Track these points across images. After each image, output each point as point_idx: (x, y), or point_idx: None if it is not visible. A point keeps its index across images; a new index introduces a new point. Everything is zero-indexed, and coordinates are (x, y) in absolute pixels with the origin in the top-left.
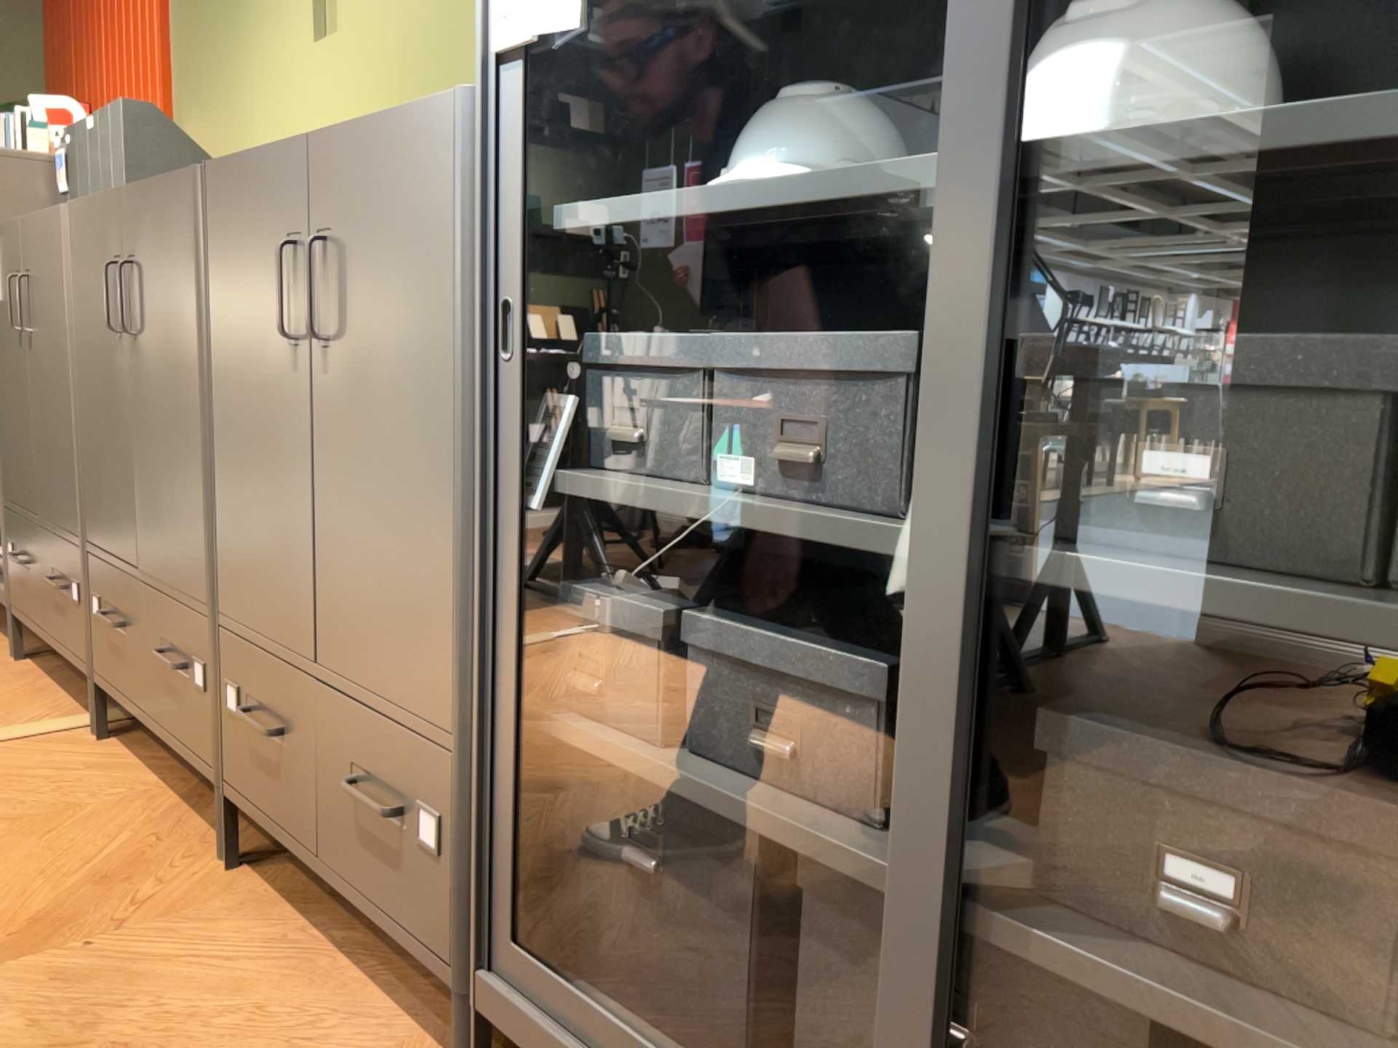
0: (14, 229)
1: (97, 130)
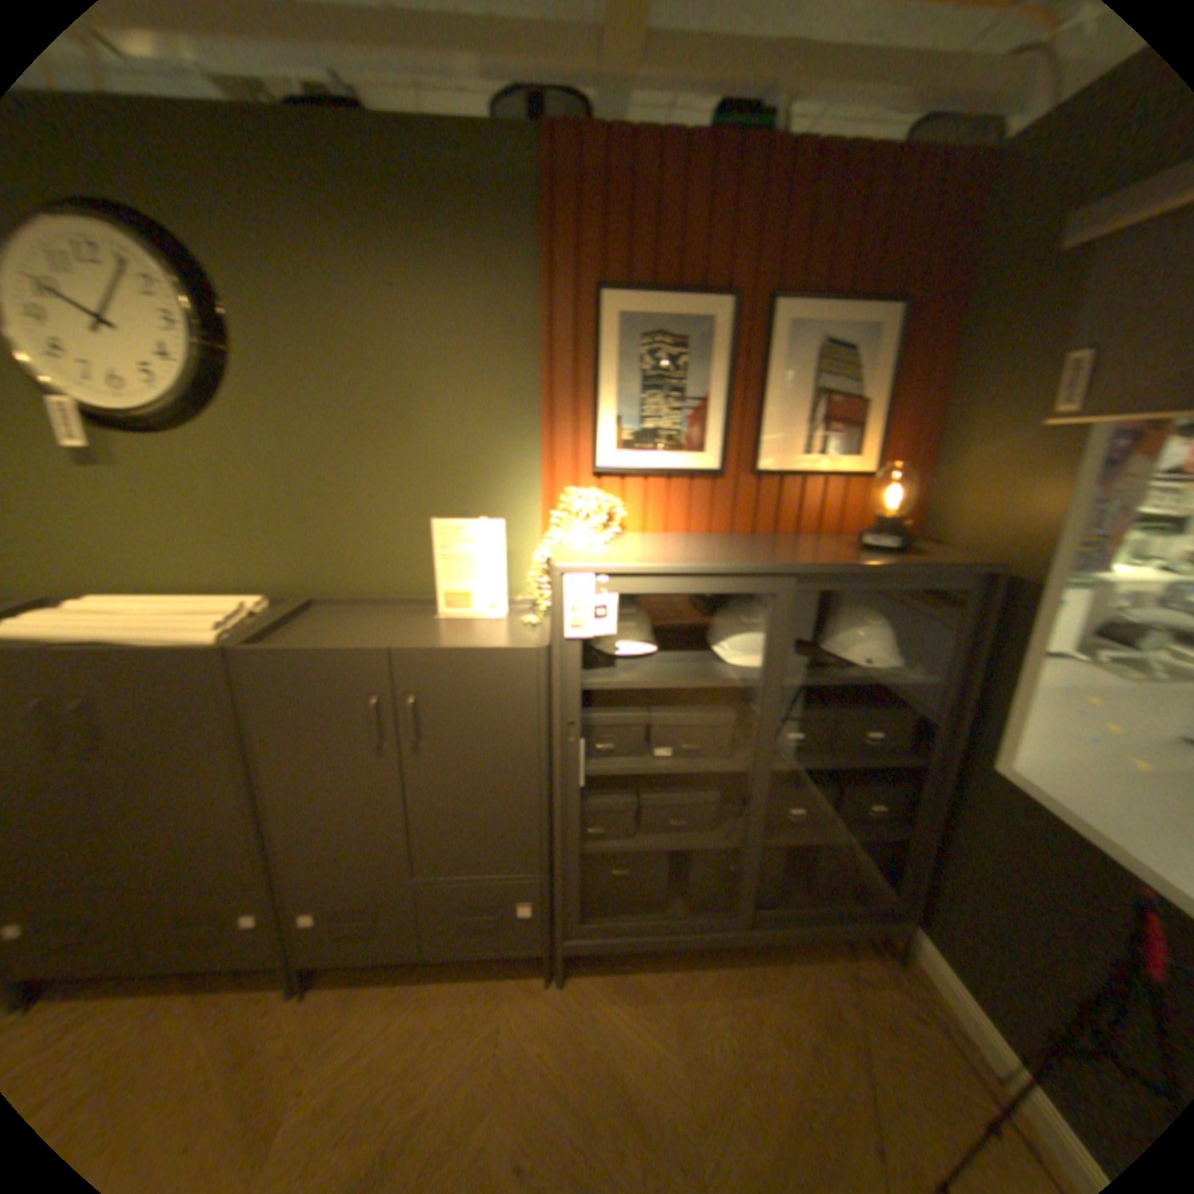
0: None
1: None
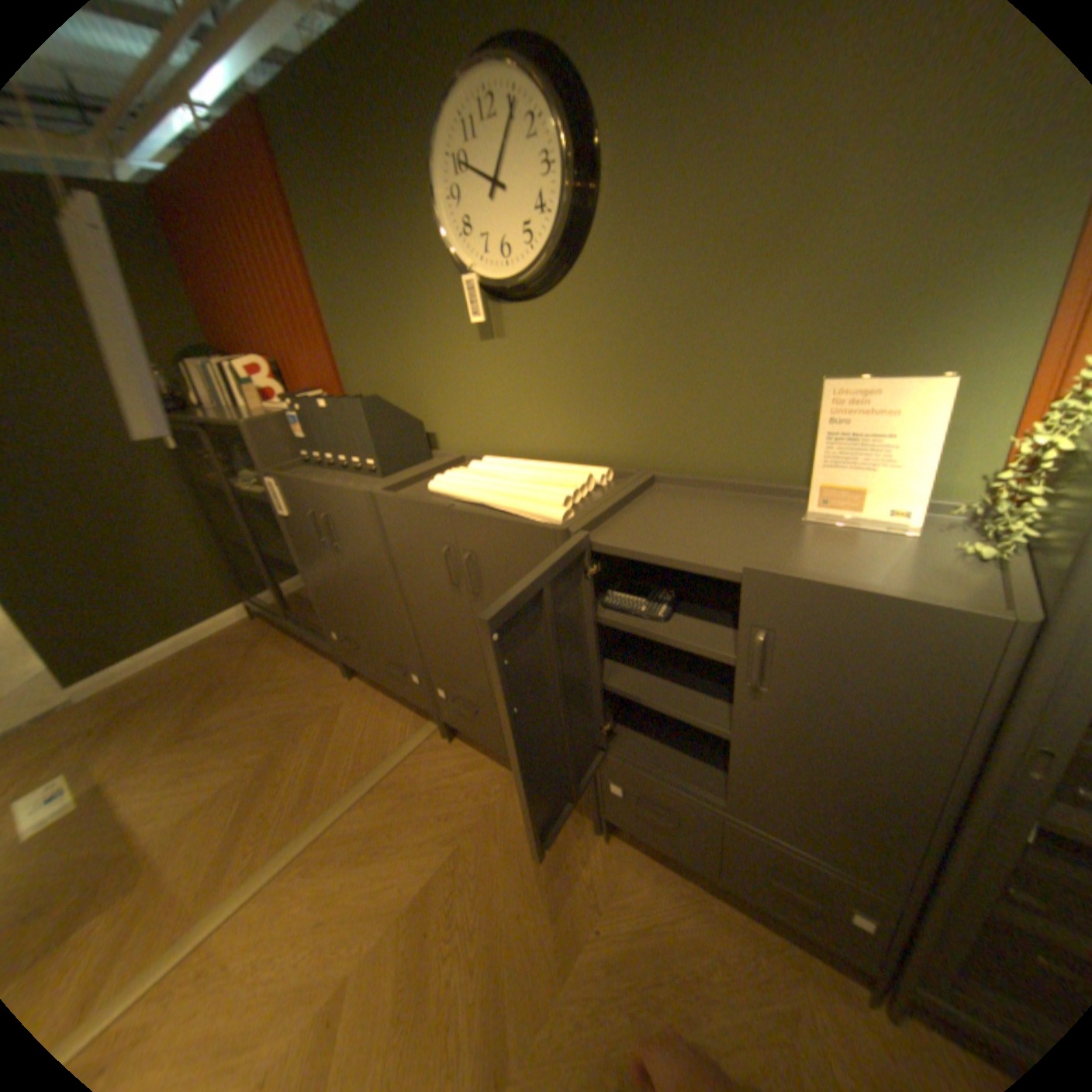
0: (300, 484)
1: (328, 408)
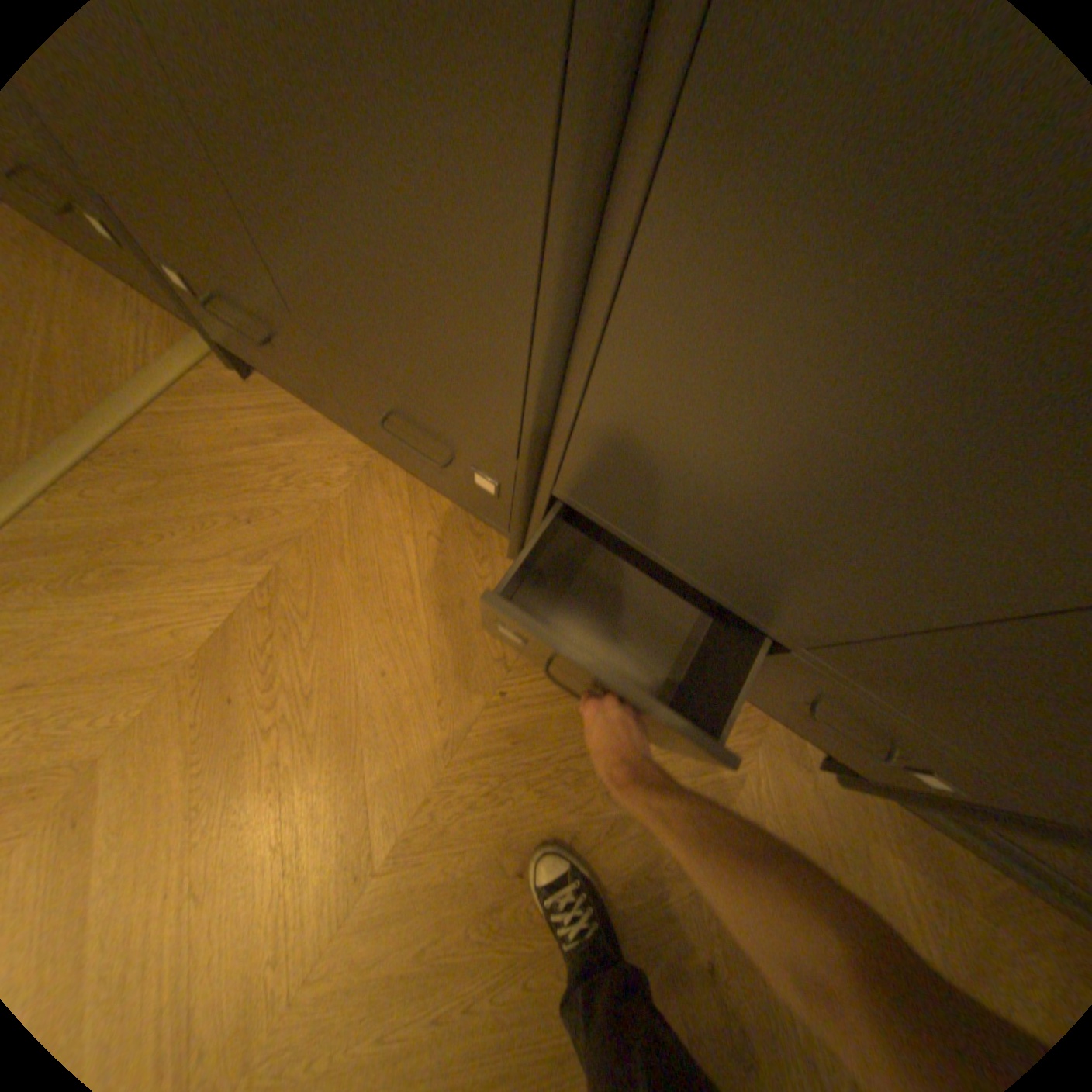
0: None
1: None
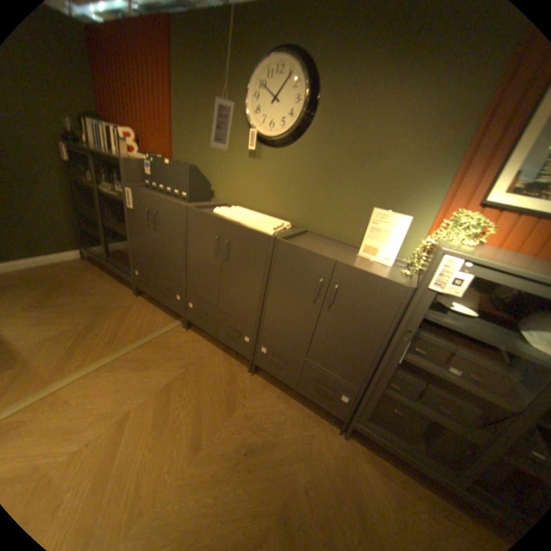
0: (147, 194)
1: (170, 164)
